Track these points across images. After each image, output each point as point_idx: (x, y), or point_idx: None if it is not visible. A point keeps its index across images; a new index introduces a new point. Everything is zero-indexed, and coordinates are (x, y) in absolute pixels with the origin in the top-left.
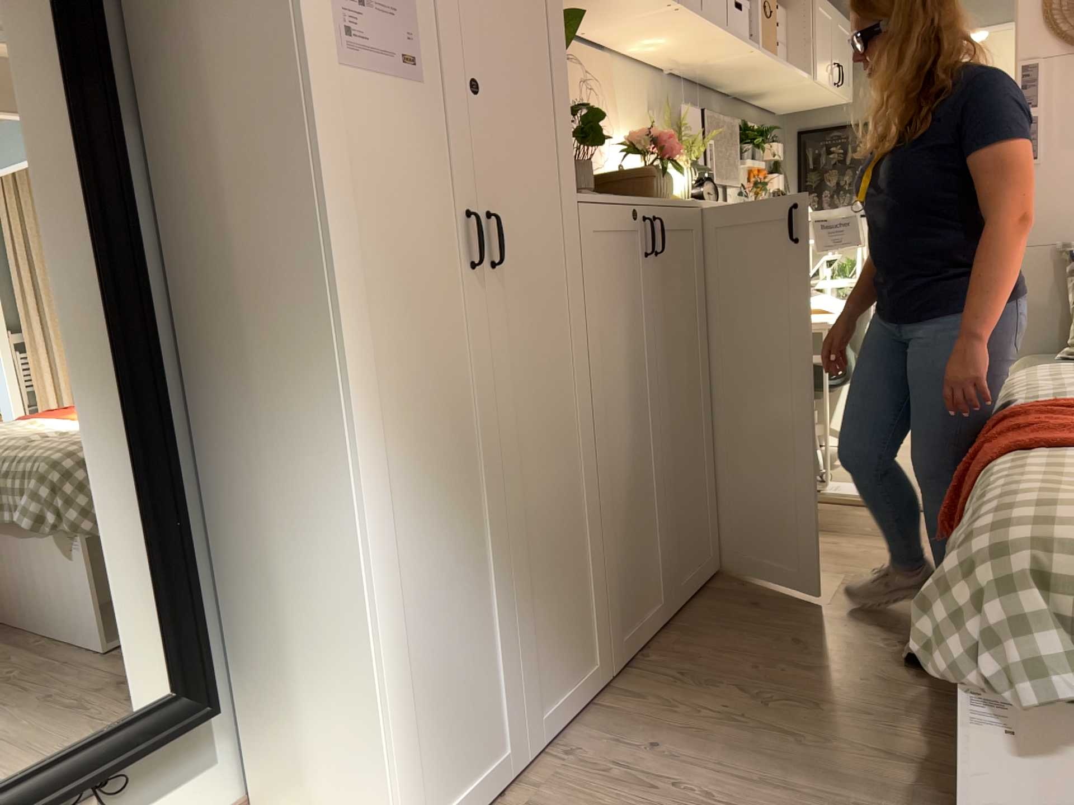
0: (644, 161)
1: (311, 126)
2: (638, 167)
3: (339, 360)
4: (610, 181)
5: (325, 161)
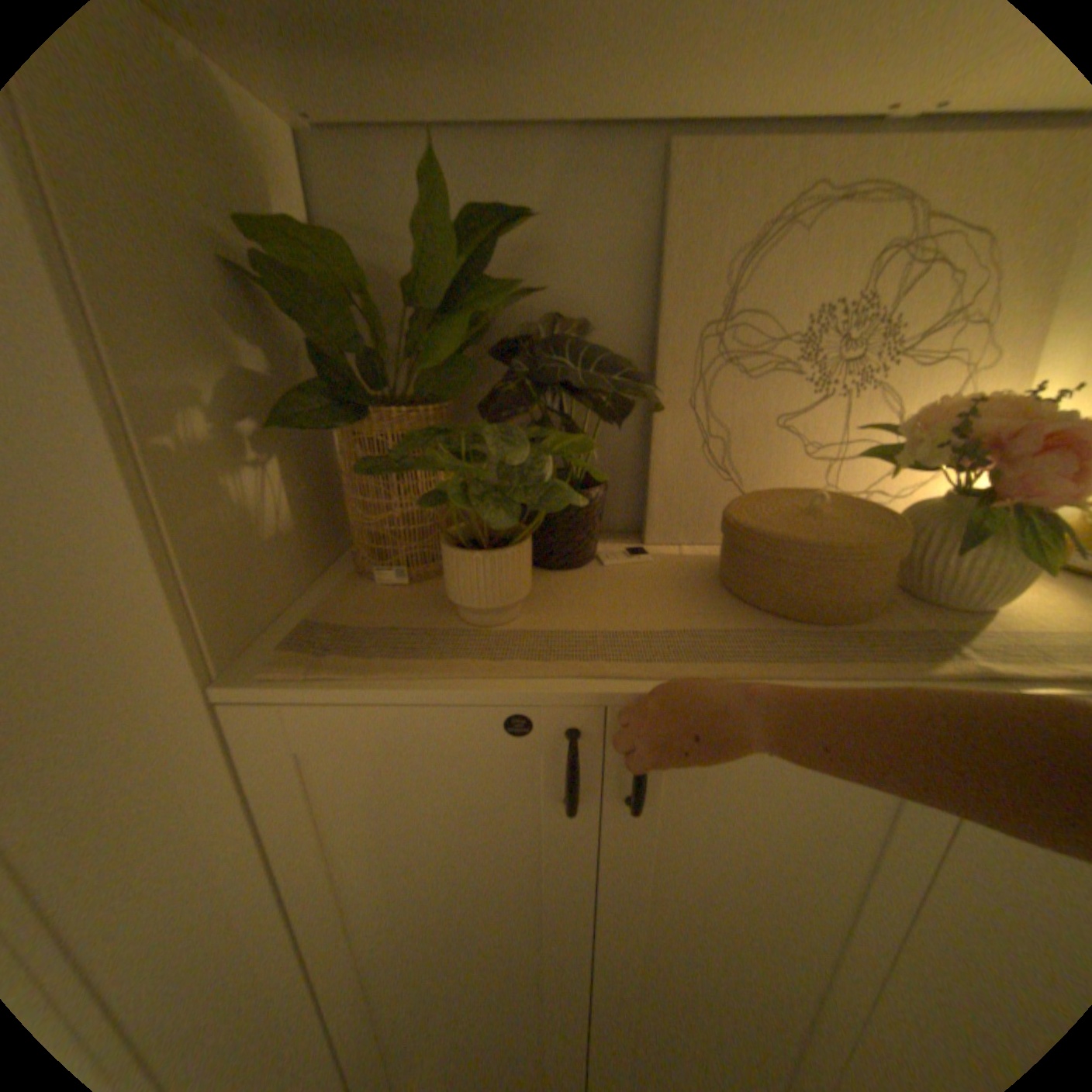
0: (965, 476)
1: None
2: (802, 535)
3: None
4: (733, 538)
5: None
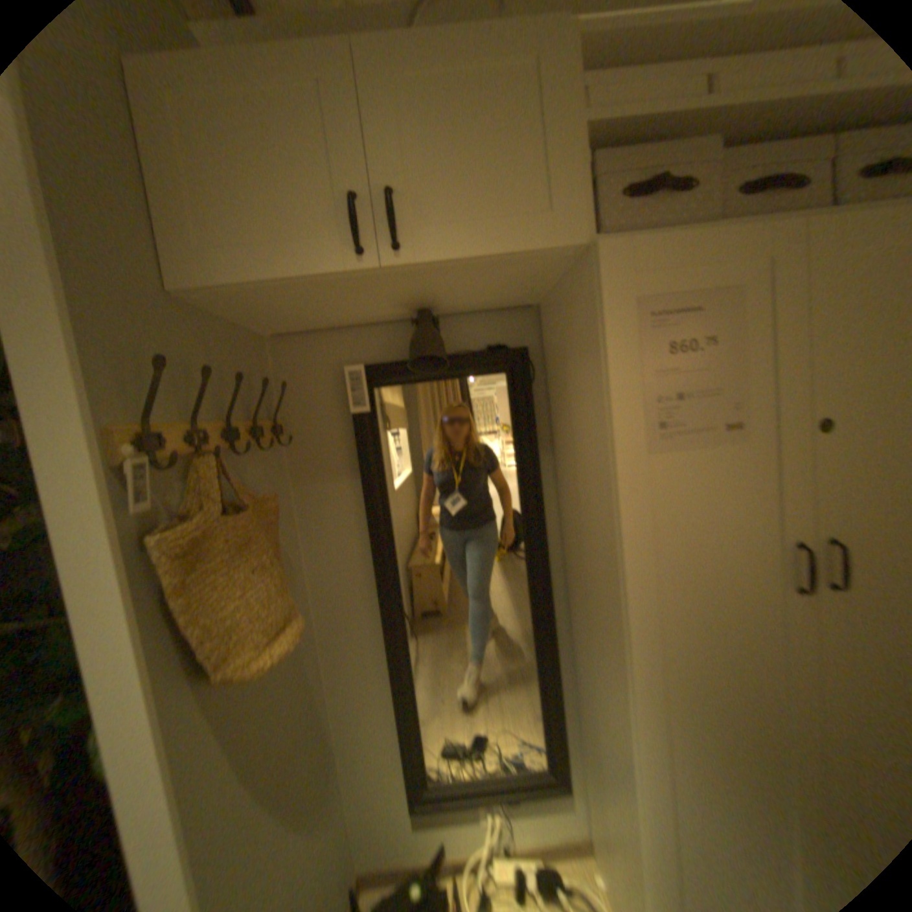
0: None
1: (624, 511)
2: None
3: (637, 677)
4: None
5: (635, 533)
